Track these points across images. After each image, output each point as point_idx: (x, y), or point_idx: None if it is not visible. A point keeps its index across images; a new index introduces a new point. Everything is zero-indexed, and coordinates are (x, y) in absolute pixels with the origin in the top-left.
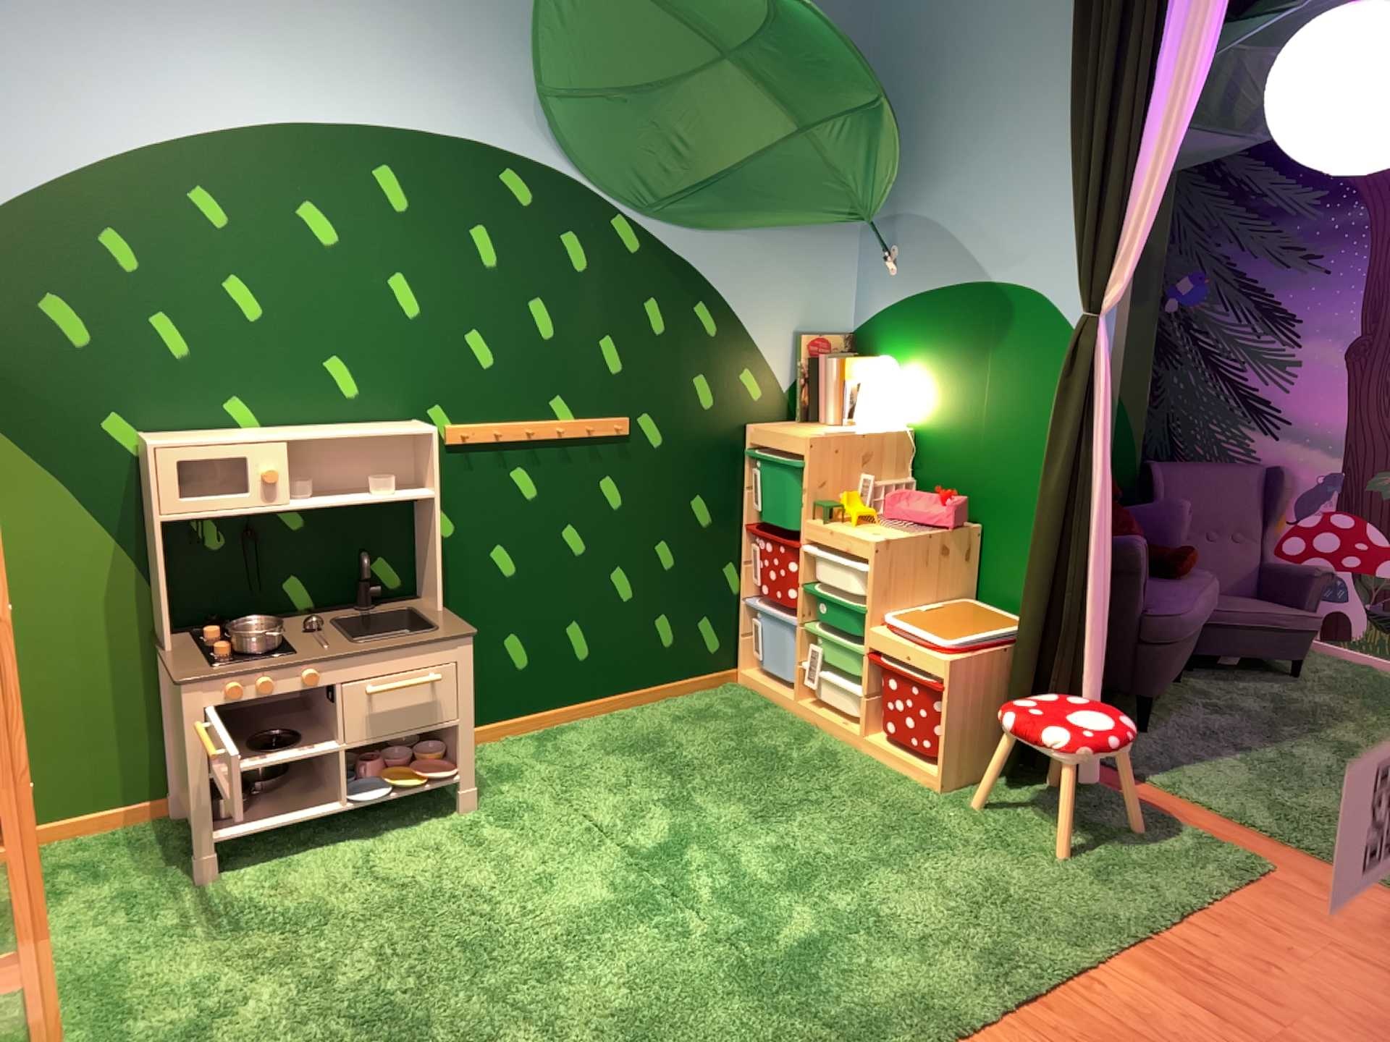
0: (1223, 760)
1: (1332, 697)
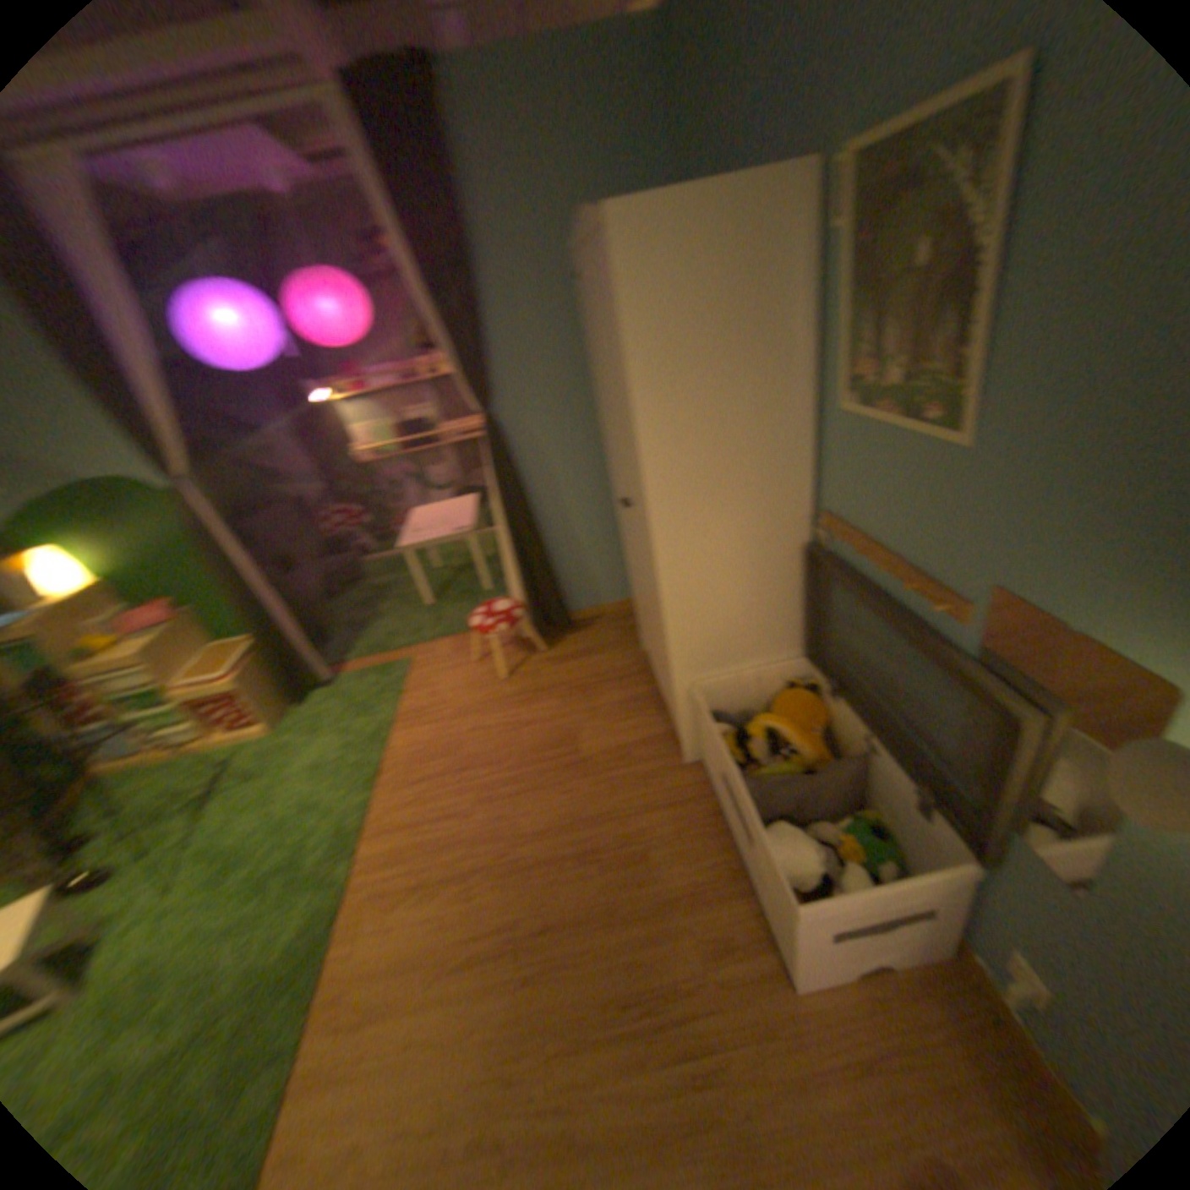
0: (371, 631)
1: (387, 578)
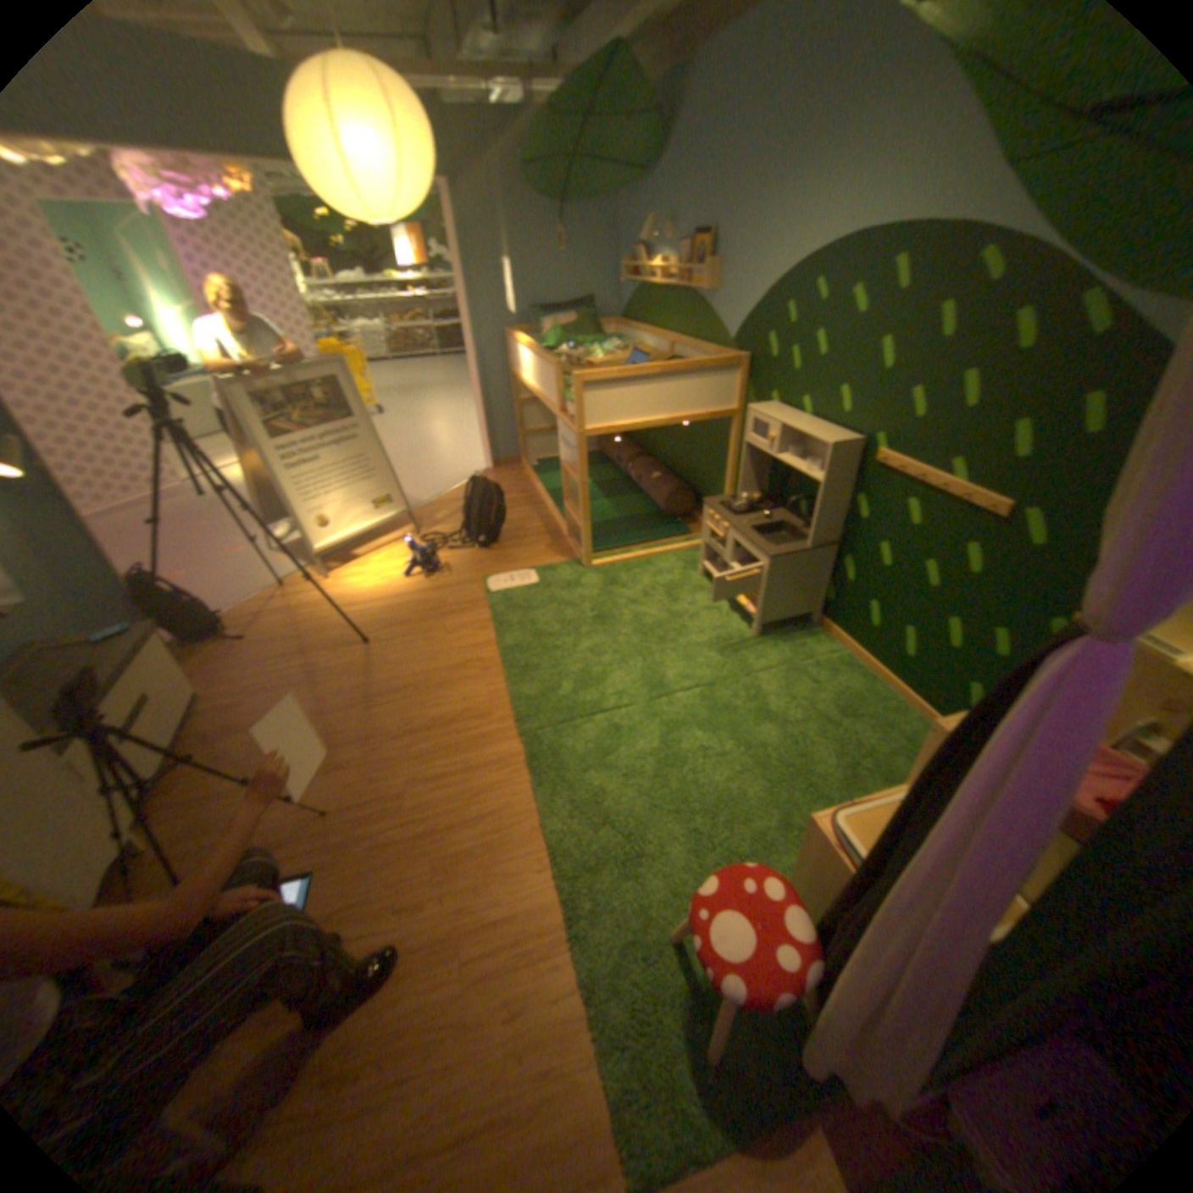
0: None
1: None
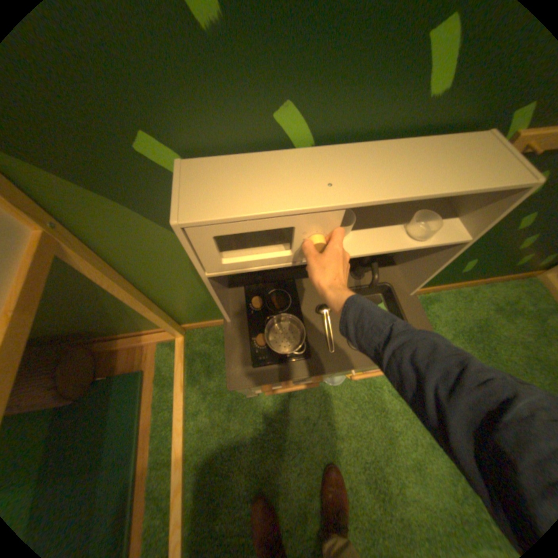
0: None
1: None
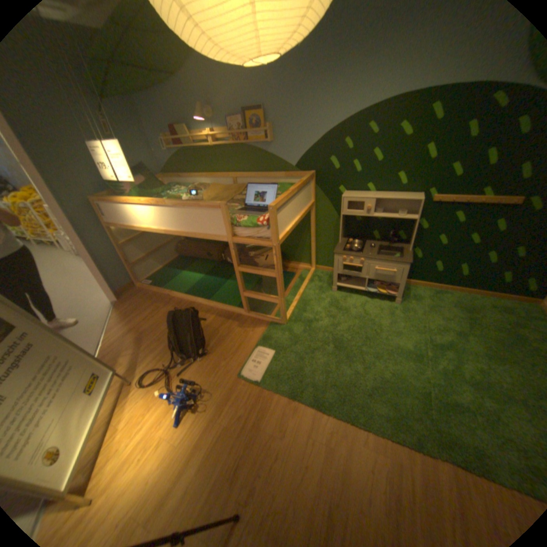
0: None
1: None
